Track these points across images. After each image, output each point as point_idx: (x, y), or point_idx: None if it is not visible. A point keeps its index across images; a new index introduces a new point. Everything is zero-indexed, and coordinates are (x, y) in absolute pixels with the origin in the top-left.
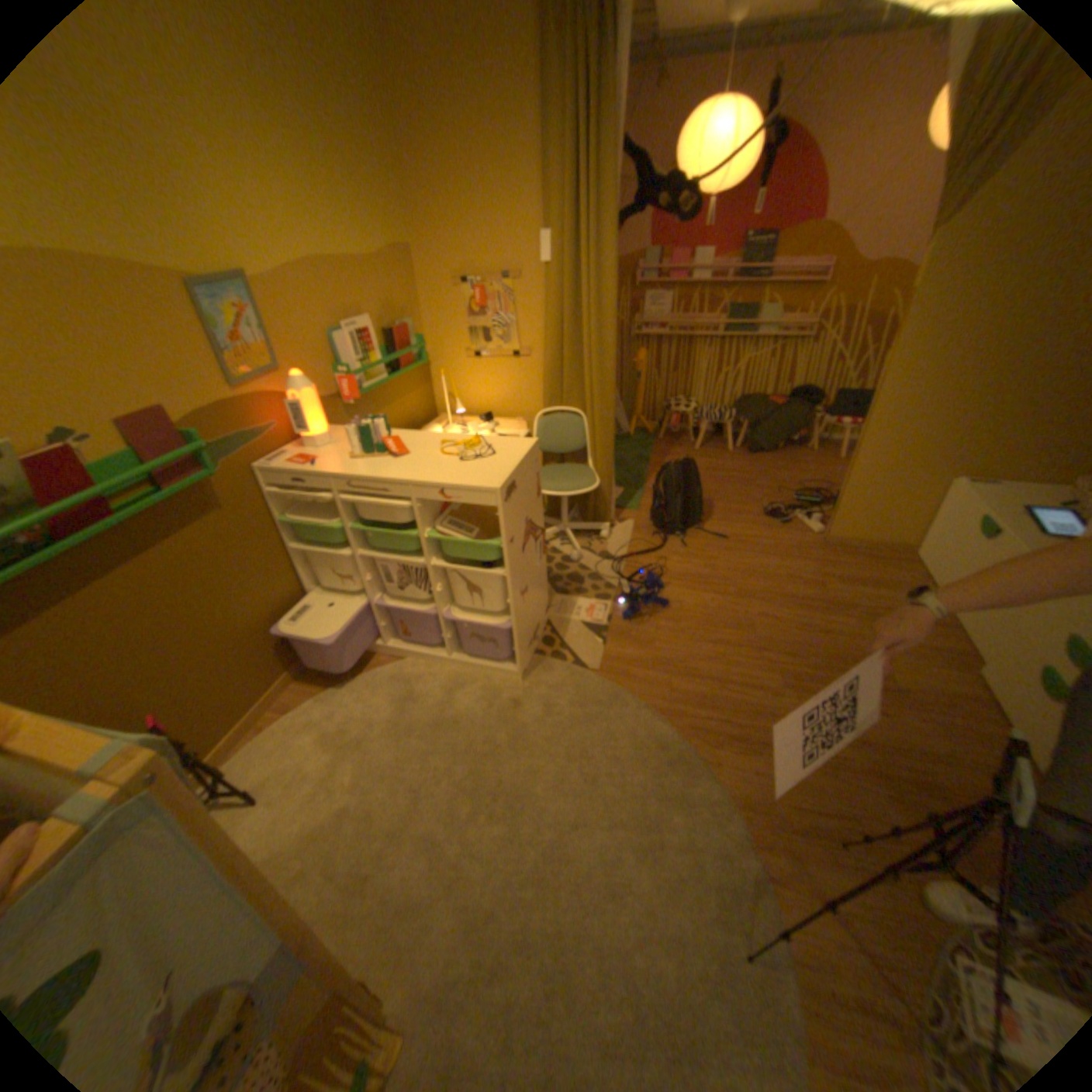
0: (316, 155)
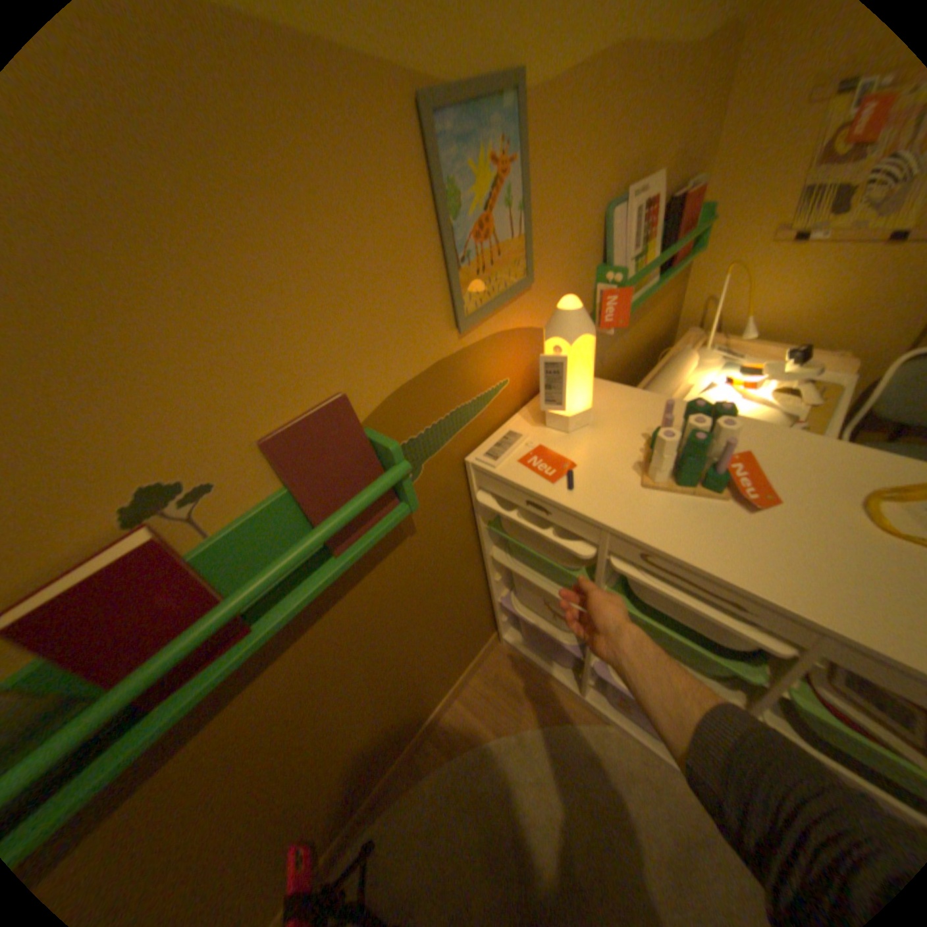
0: None
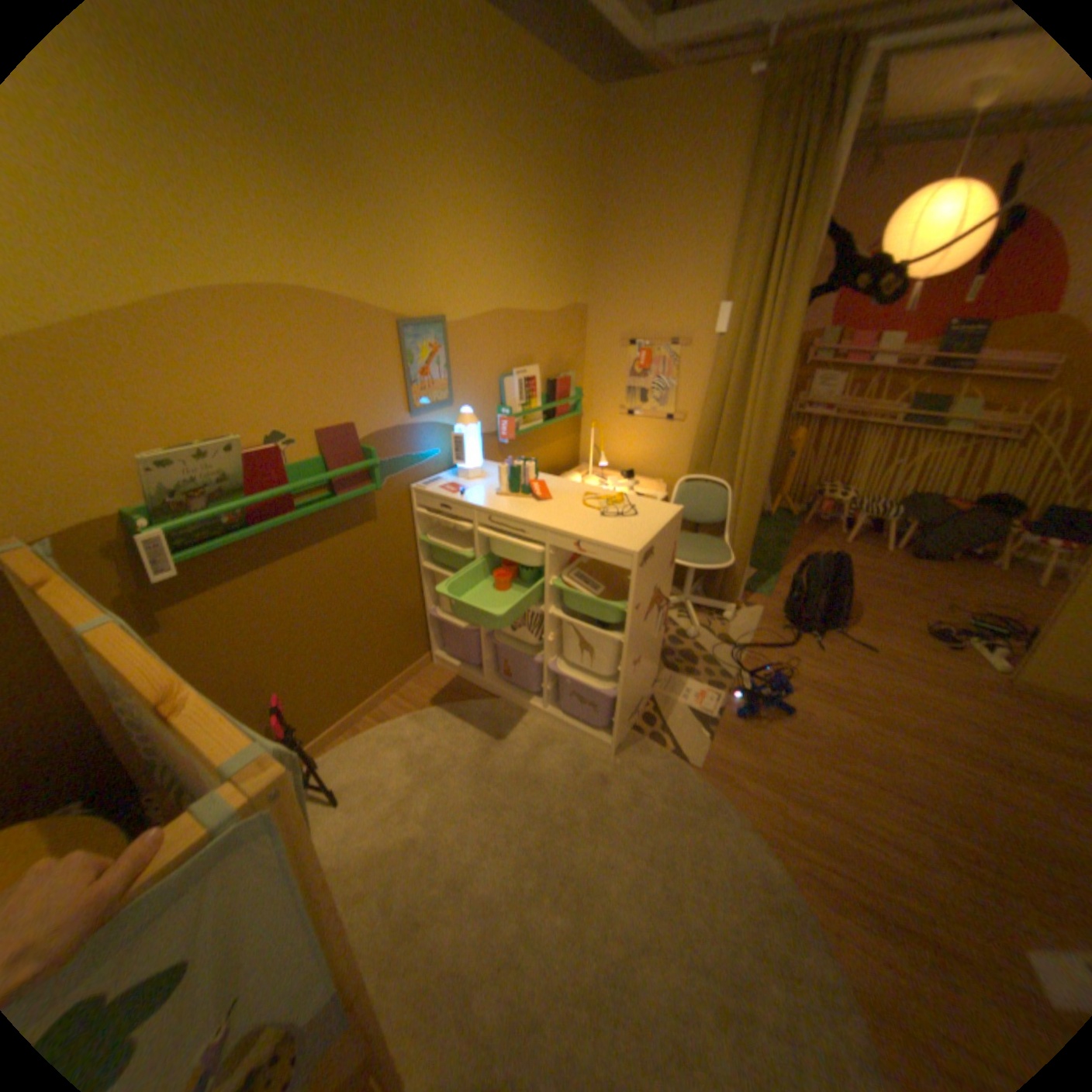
0: (527, 224)
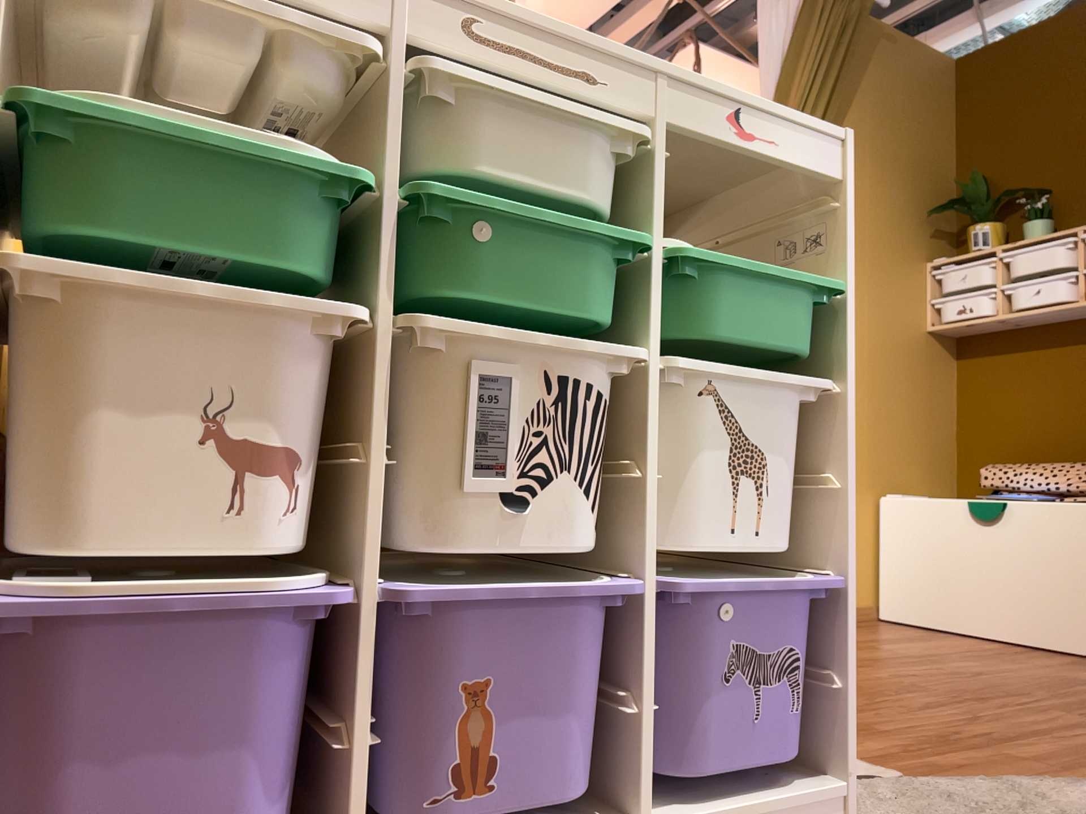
0: None
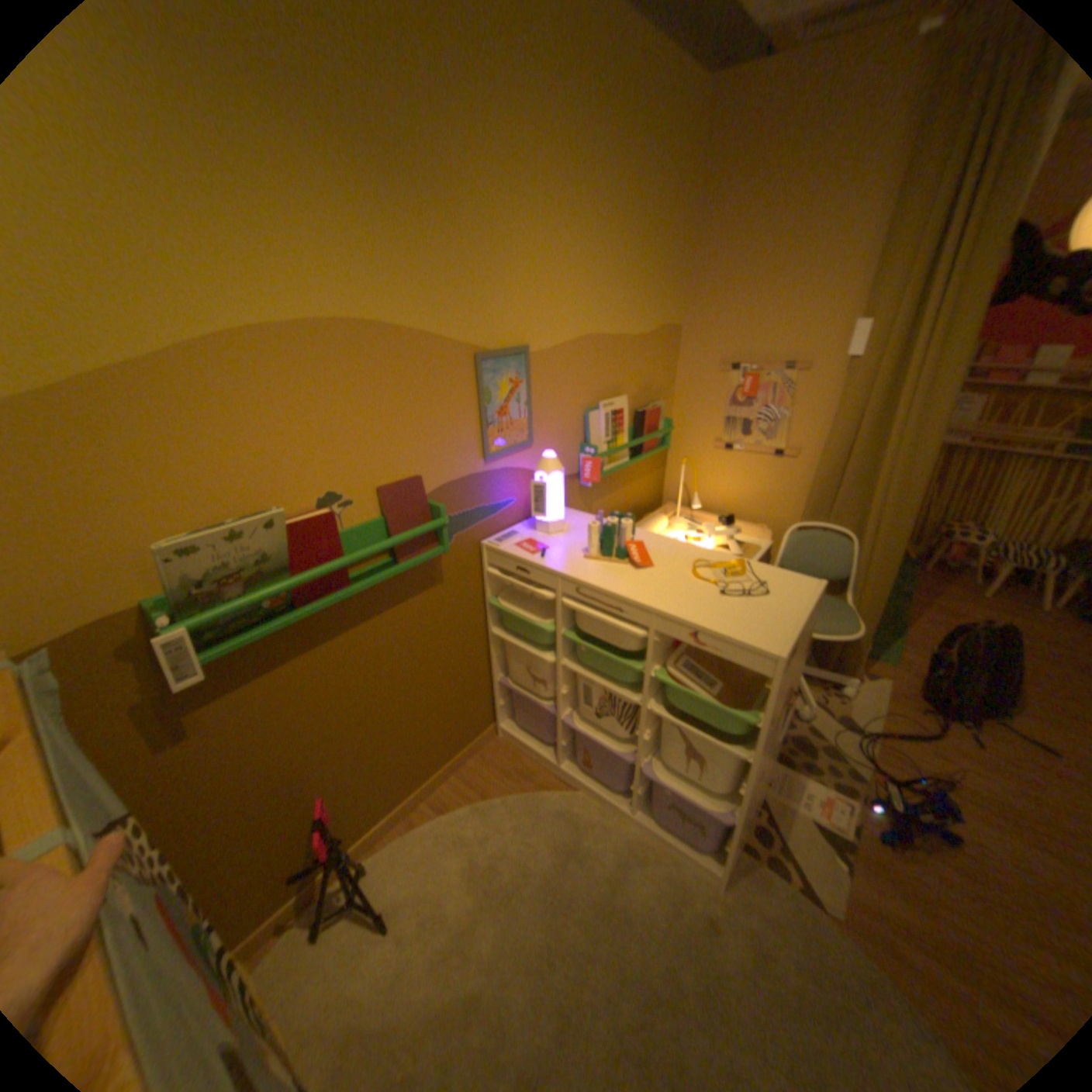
0: (624, 235)
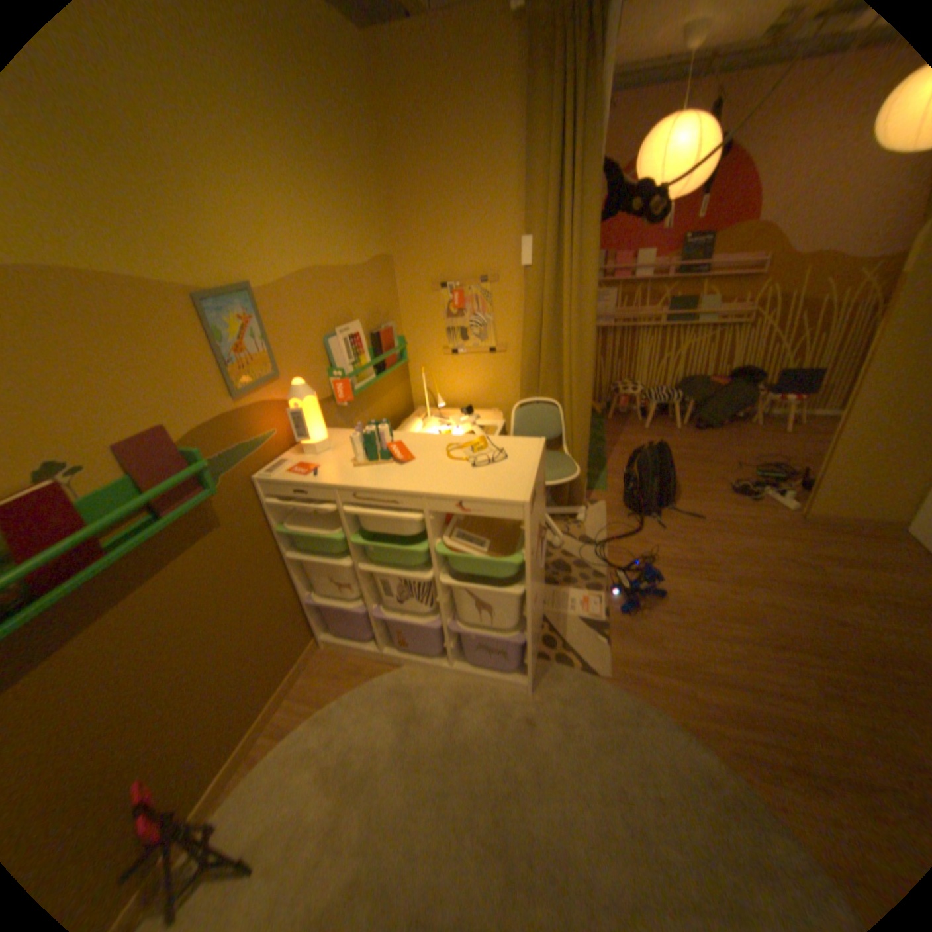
0: (317, 175)
